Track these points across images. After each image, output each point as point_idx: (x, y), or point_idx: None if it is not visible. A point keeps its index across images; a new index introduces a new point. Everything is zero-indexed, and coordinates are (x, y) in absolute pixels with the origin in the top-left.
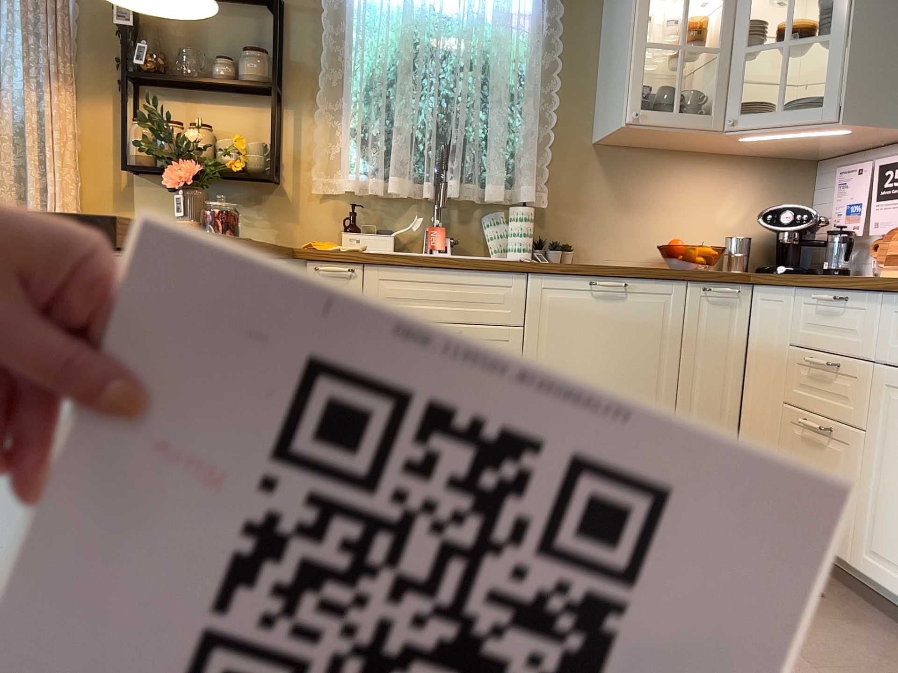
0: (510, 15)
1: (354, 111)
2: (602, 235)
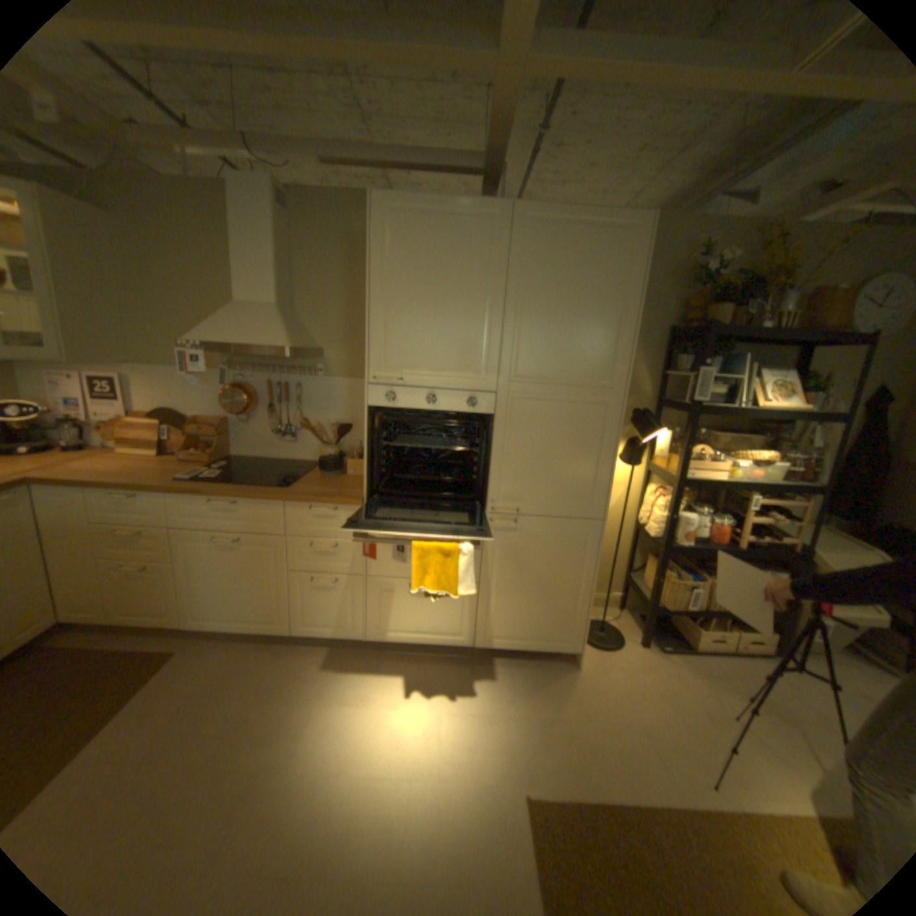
0: None
1: None
2: None
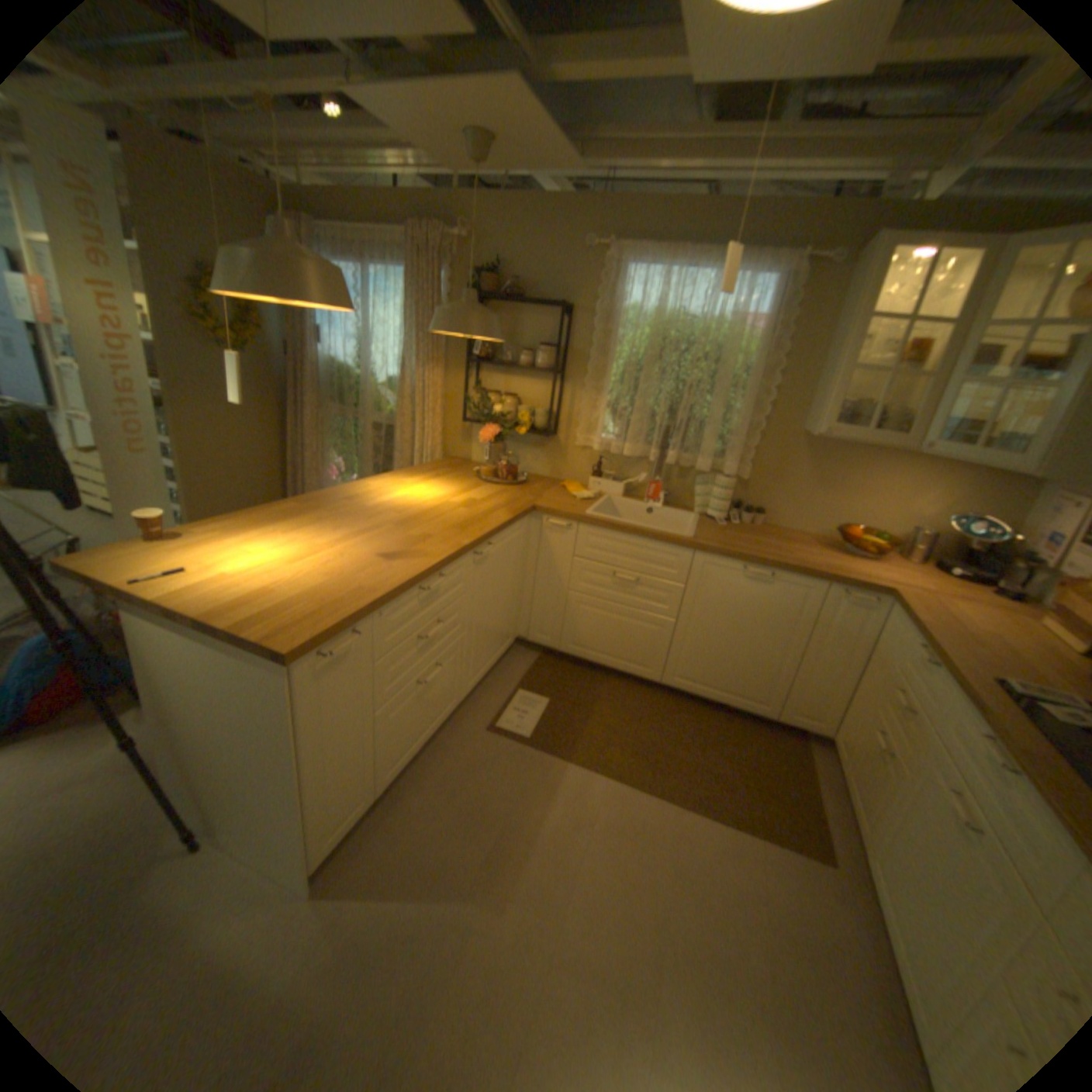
0: (746, 317)
1: (606, 393)
2: (794, 505)
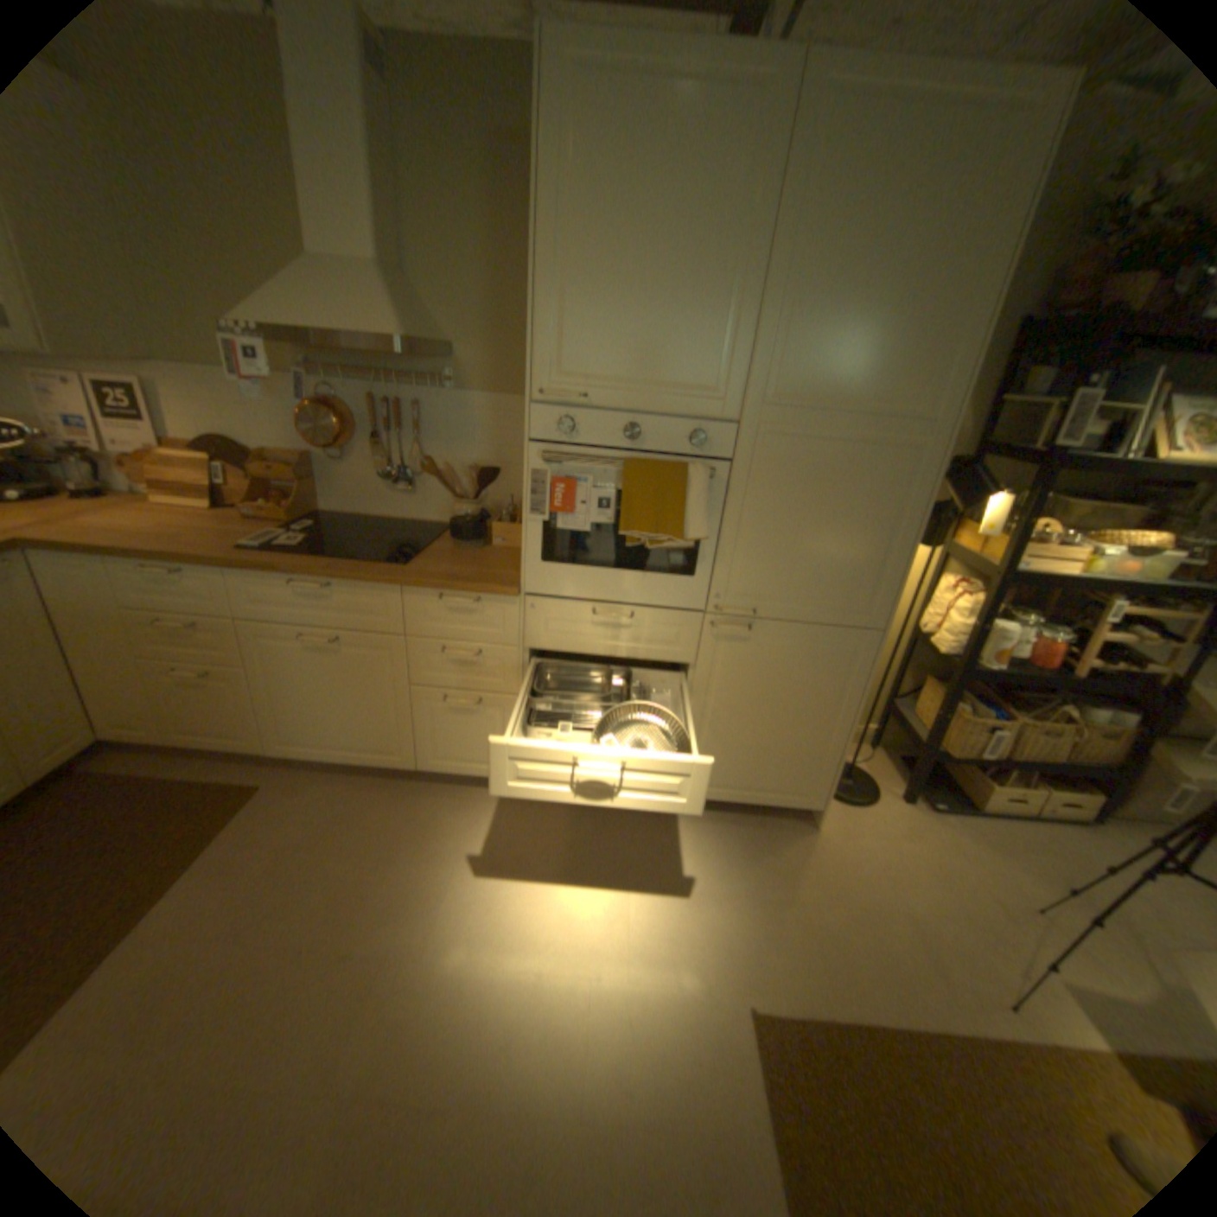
0: None
1: None
2: None
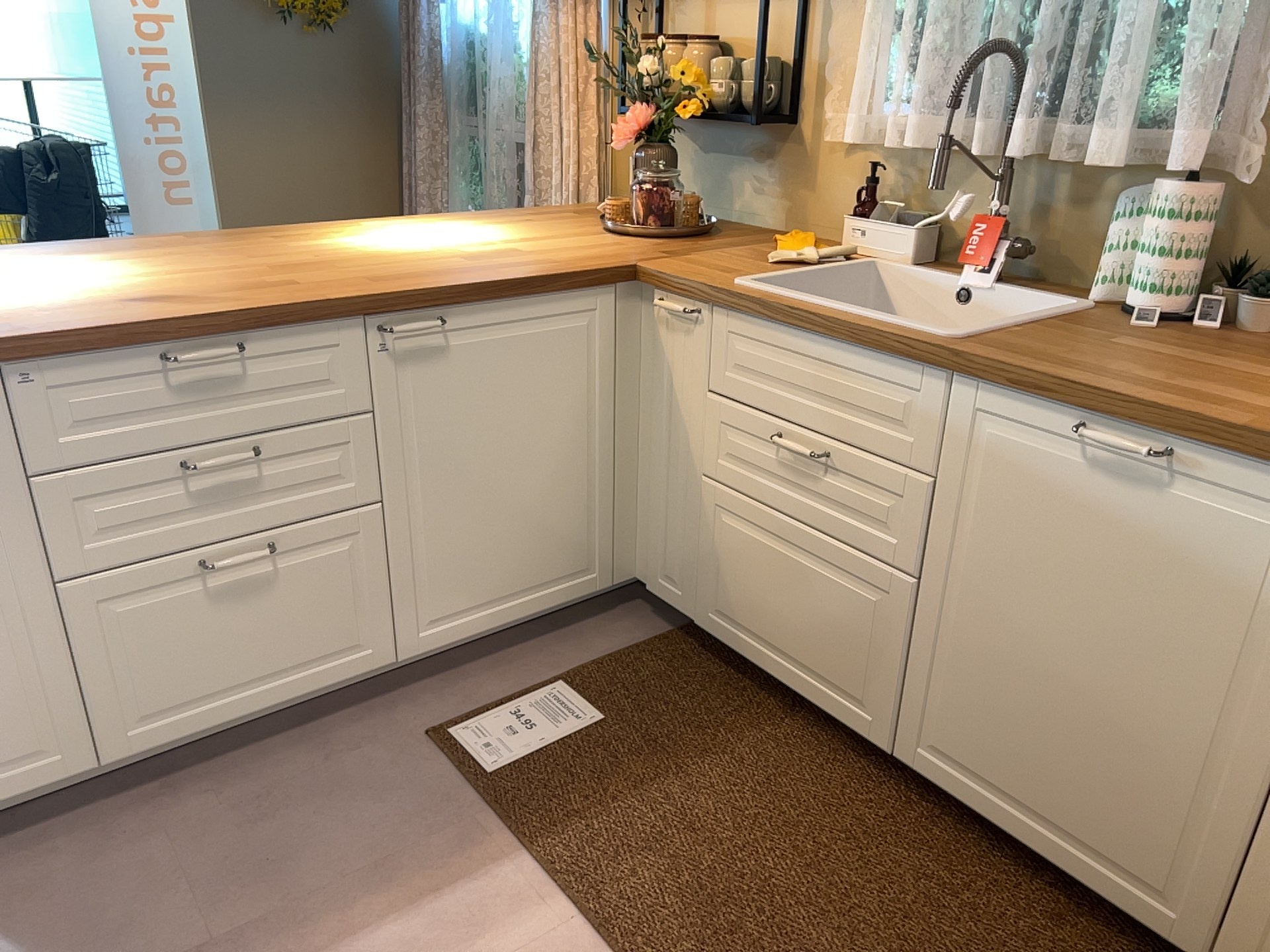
0: None
1: None
2: None
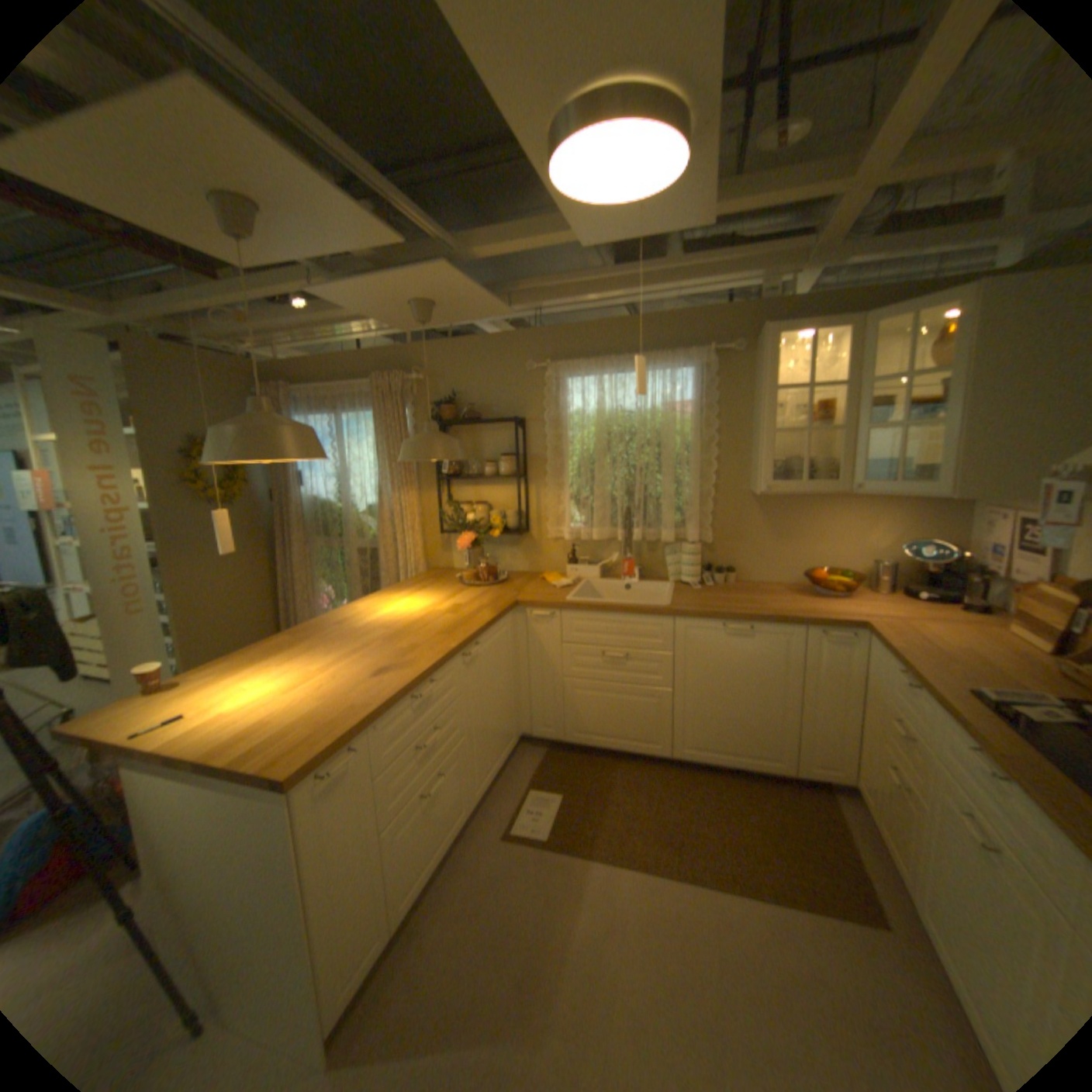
0: (675, 405)
1: (567, 488)
2: (760, 559)
